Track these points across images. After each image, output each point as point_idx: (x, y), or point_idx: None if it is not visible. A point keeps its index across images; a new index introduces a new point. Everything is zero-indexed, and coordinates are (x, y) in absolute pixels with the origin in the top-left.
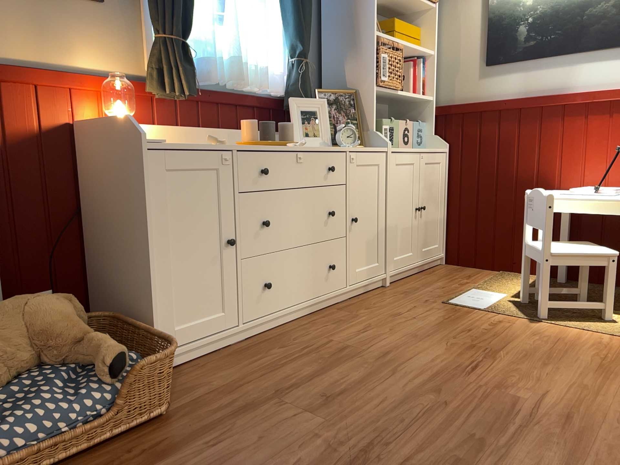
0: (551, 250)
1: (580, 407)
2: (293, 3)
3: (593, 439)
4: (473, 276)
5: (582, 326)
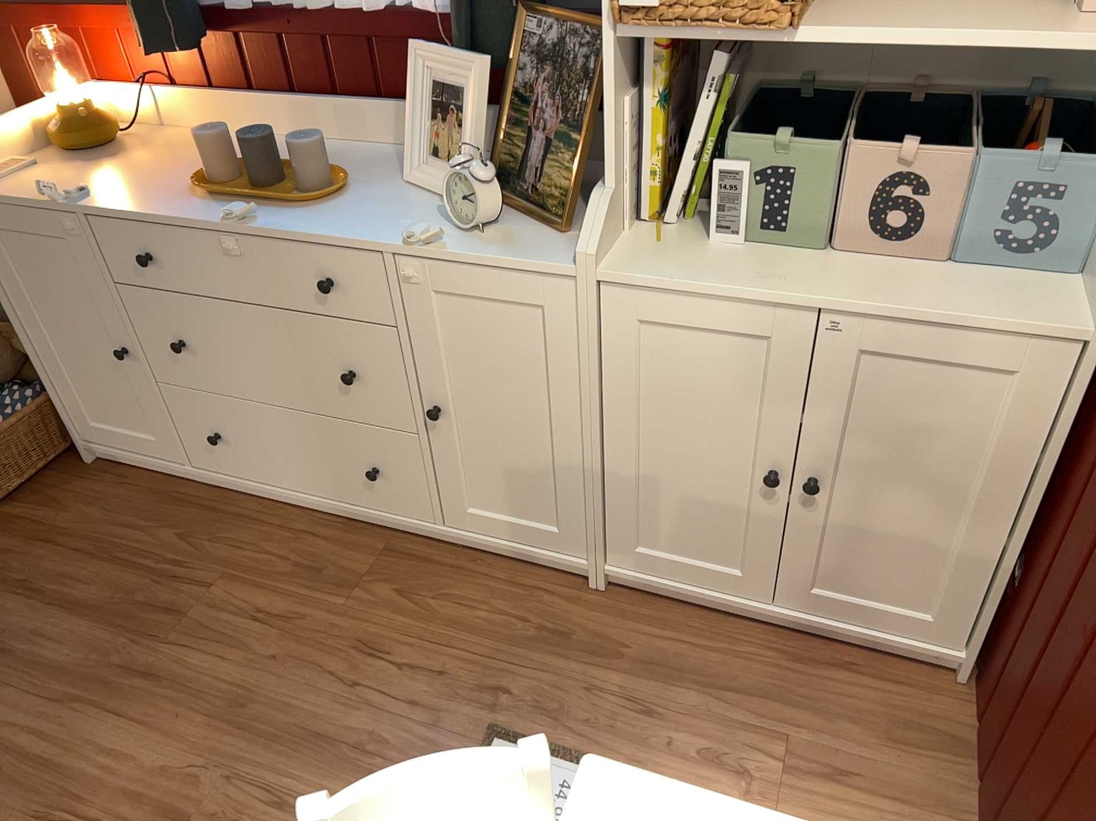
0: None
1: None
2: None
3: None
4: (853, 789)
5: None
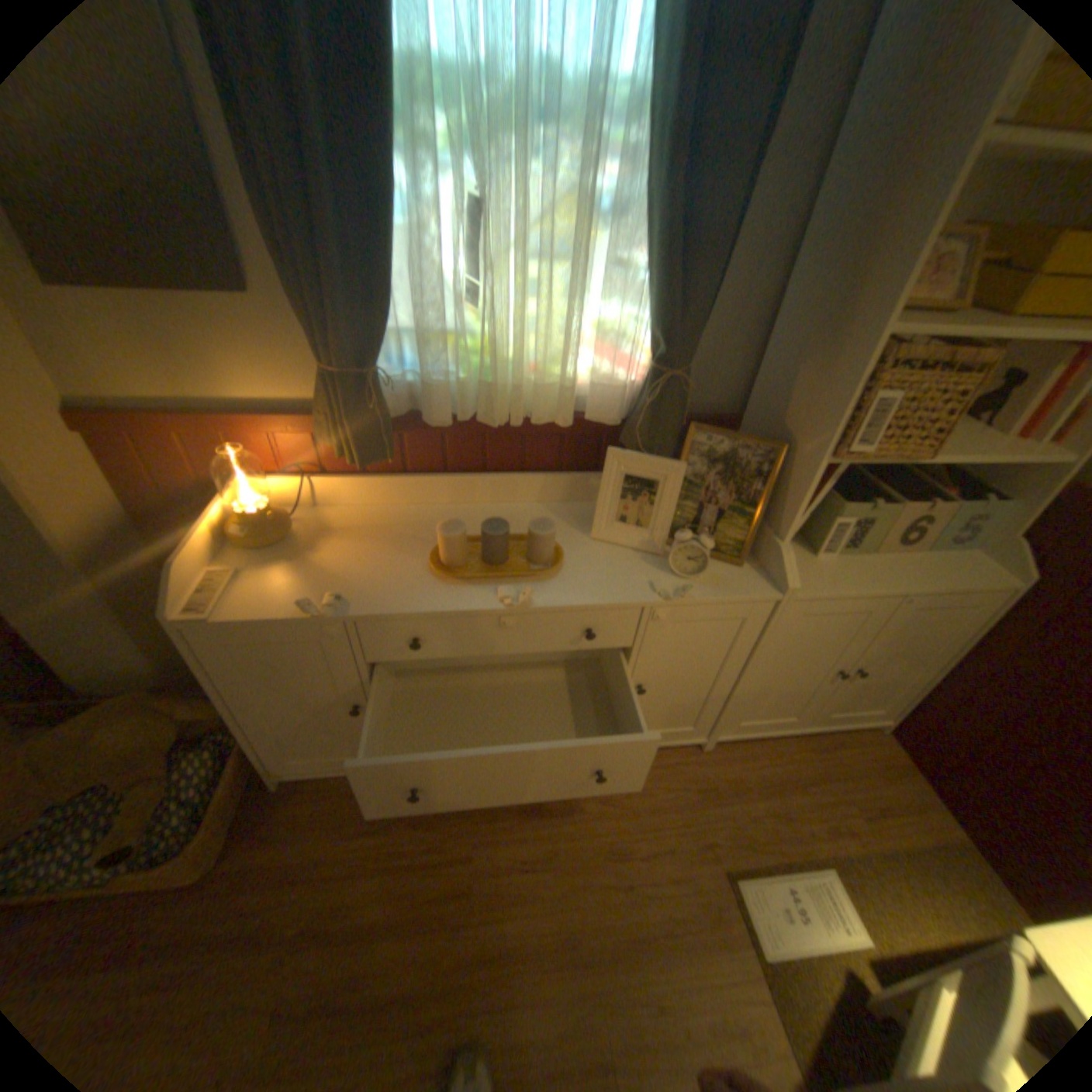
0: None
1: None
2: (661, 242)
3: None
4: (895, 820)
5: None
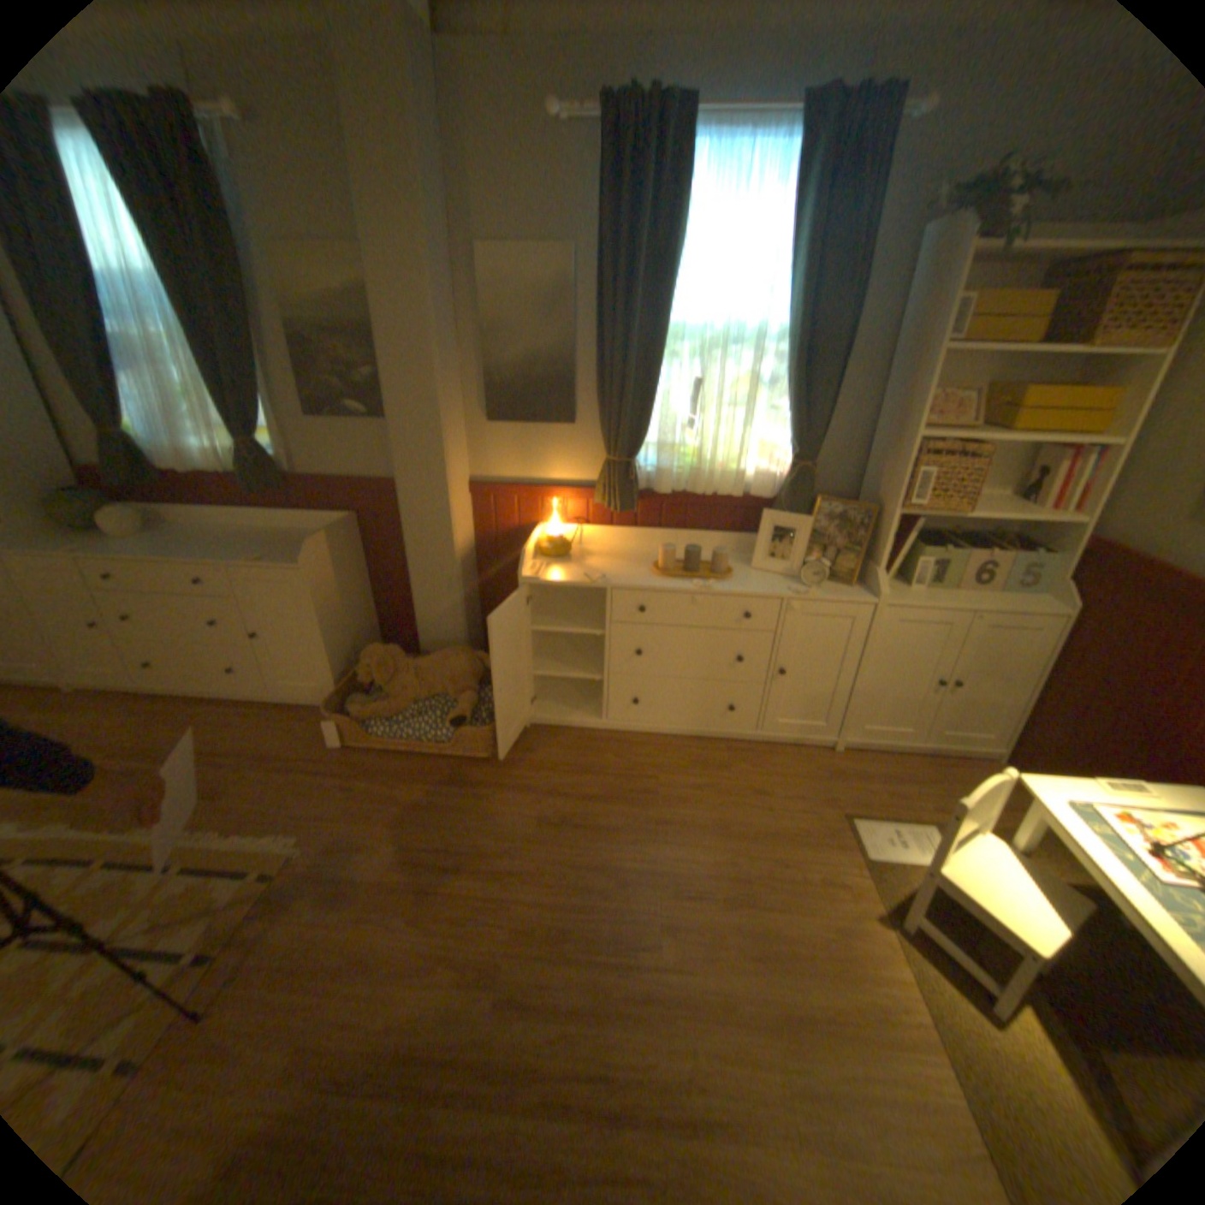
0: (953, 874)
1: (681, 1014)
2: (792, 396)
3: (625, 1032)
4: None
5: (929, 987)
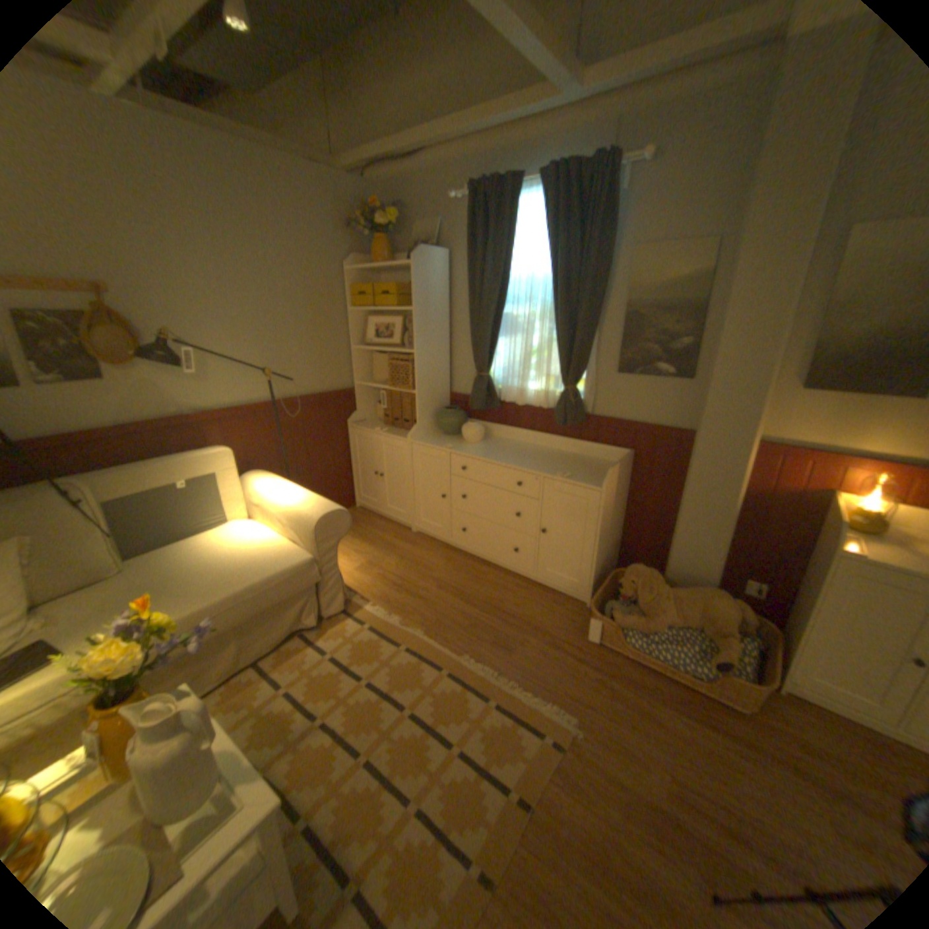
0: None
1: None
2: None
3: None
4: None
5: None
